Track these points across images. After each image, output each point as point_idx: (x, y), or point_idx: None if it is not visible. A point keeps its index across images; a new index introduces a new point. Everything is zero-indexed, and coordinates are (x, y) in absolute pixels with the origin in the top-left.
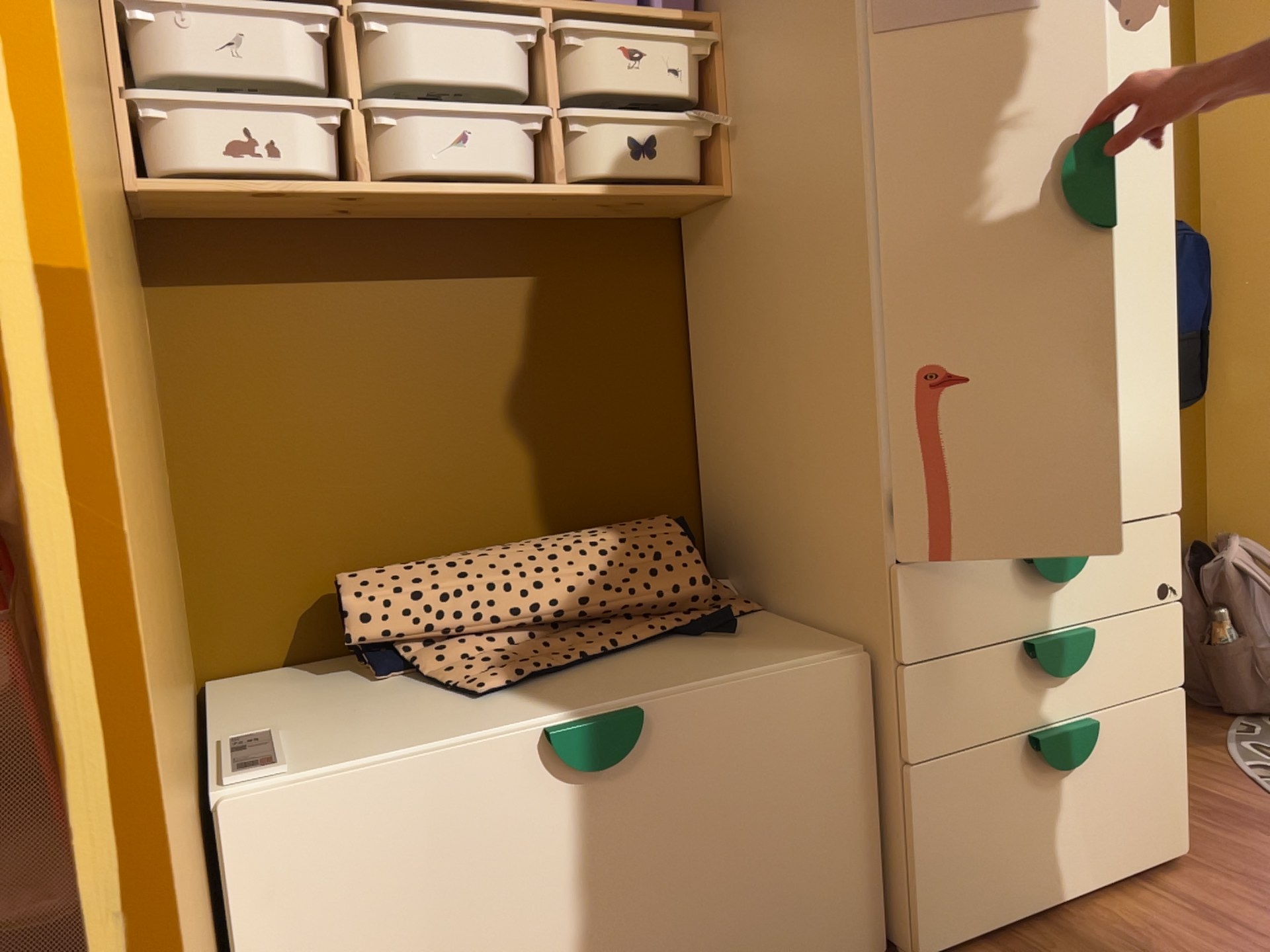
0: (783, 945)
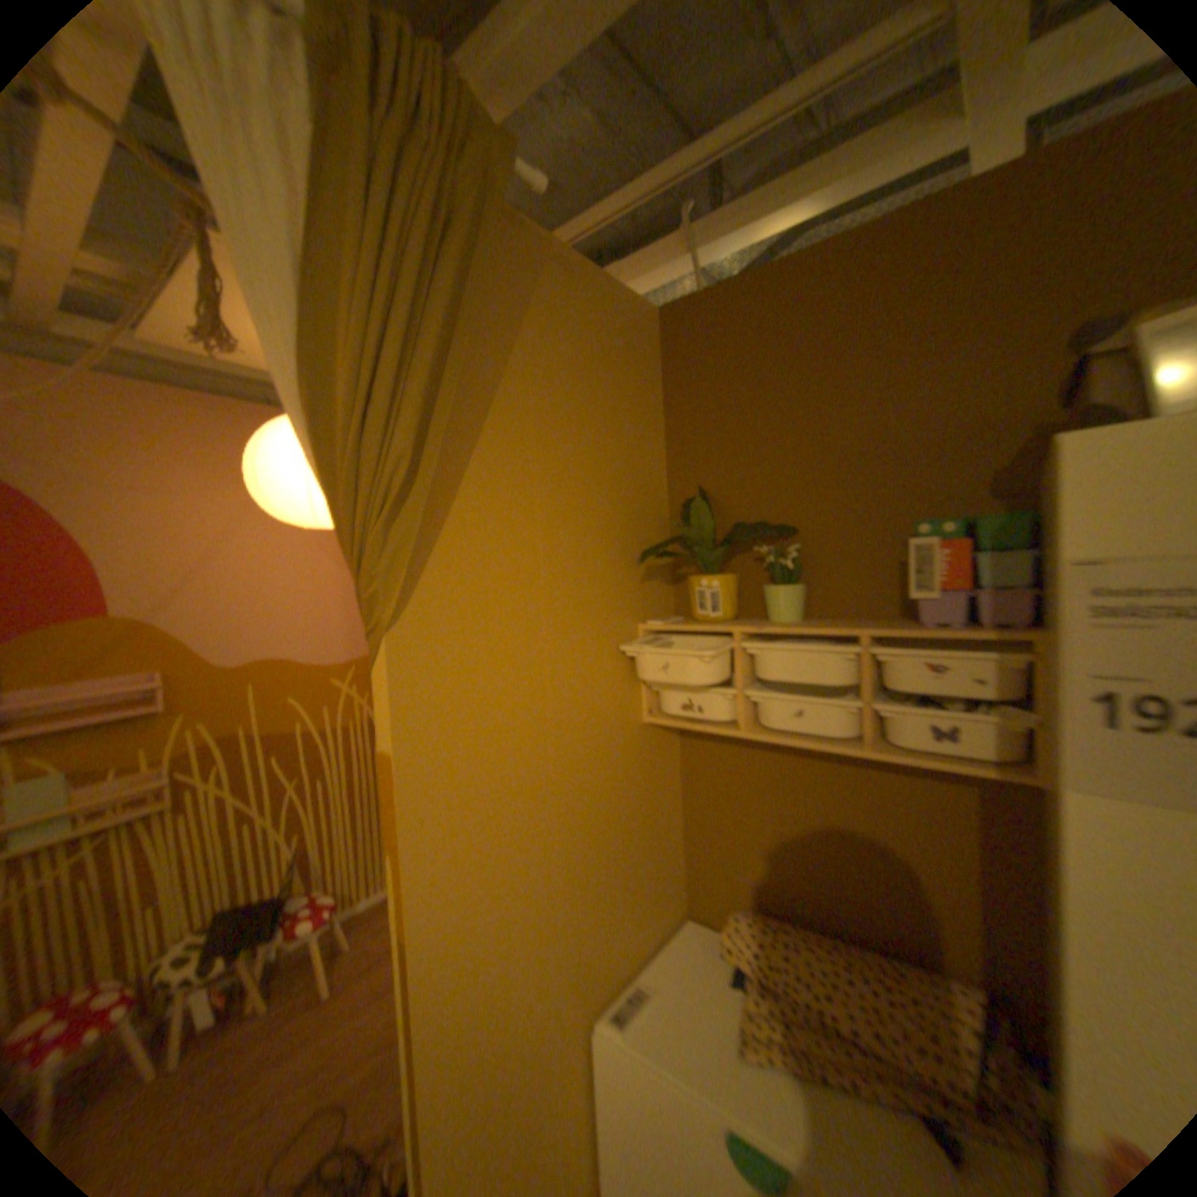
0: None
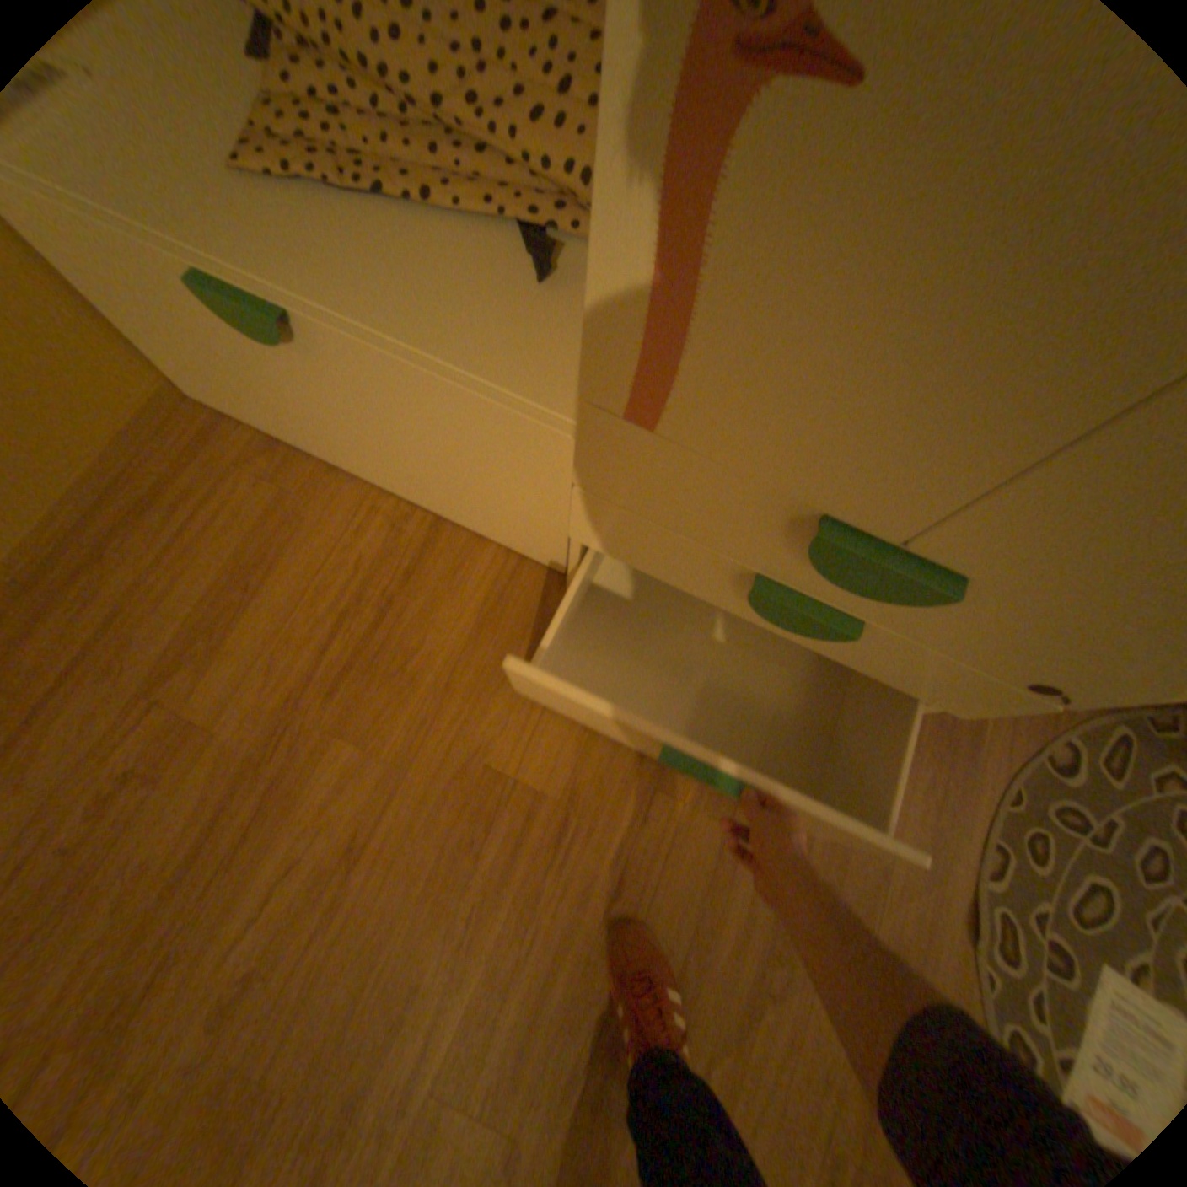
0: (478, 519)
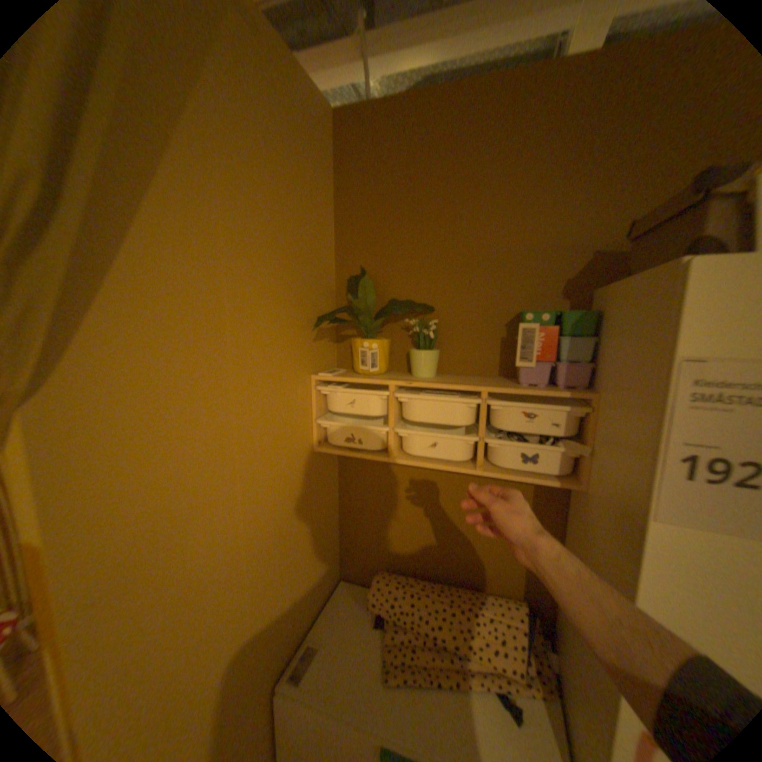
0: None
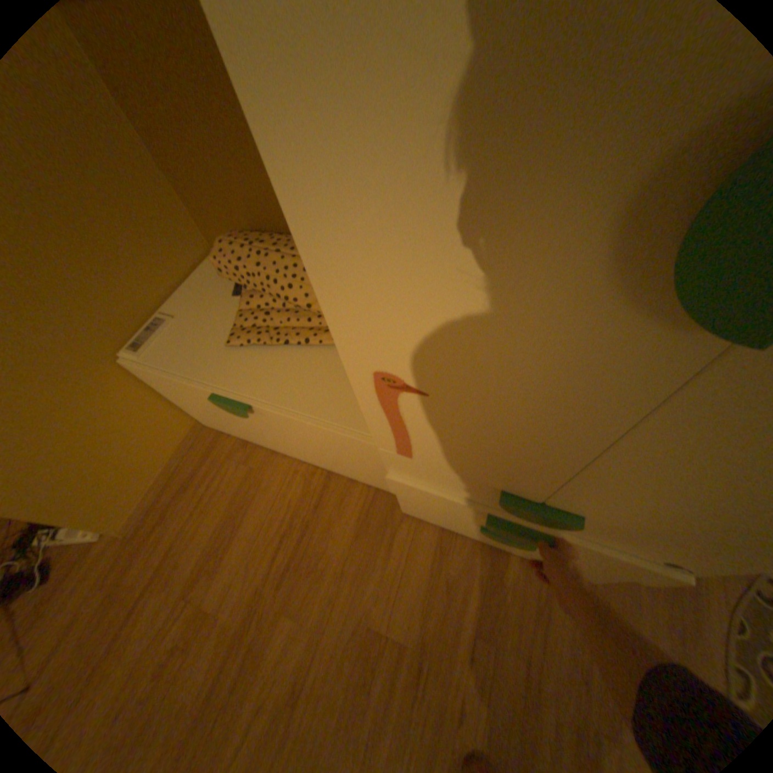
0: (349, 473)
